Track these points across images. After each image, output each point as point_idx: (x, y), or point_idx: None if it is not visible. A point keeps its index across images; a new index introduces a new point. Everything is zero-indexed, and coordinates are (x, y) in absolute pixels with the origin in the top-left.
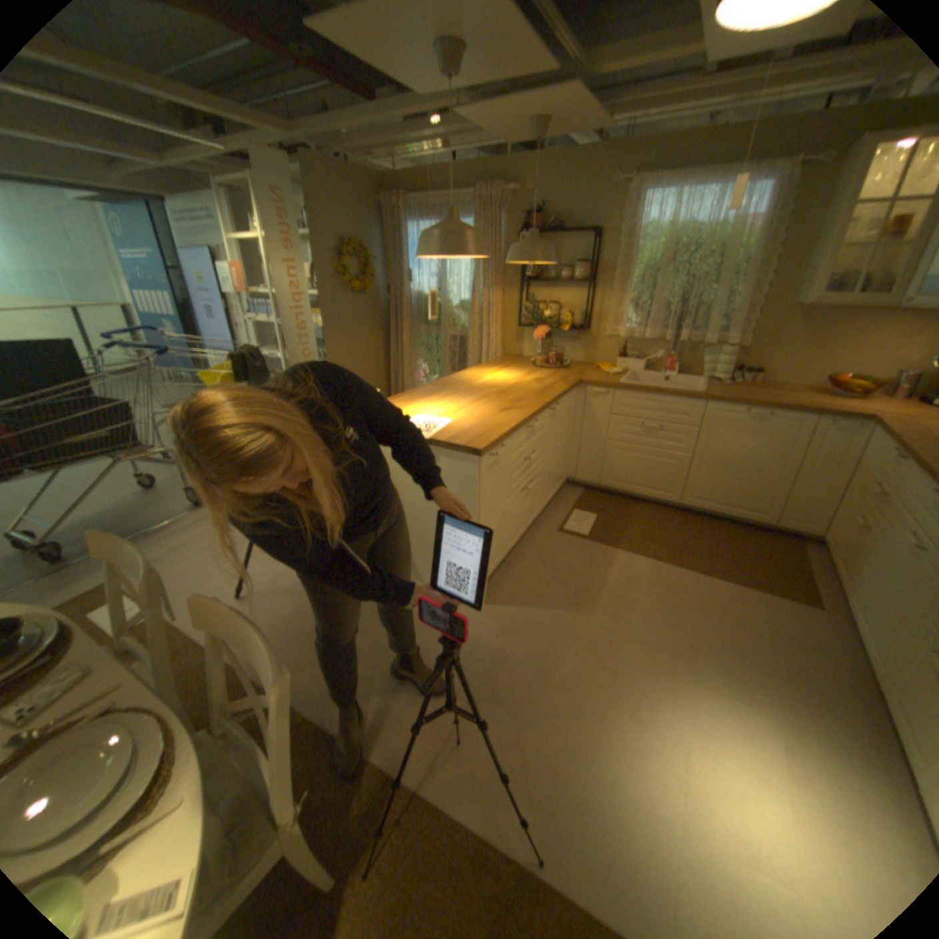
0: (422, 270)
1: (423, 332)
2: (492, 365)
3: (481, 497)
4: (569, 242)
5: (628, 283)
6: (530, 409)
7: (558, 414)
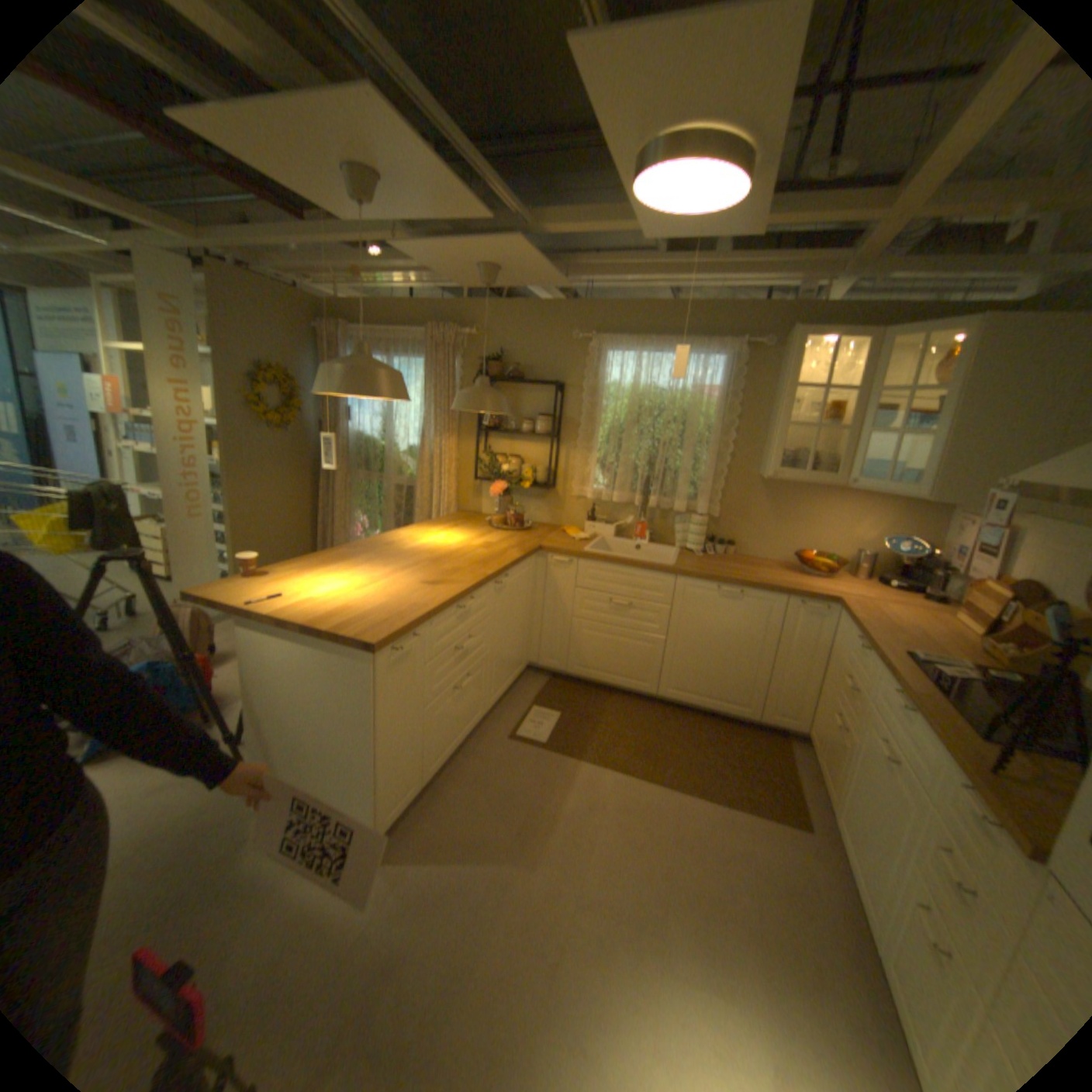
0: (365, 408)
1: (363, 478)
2: (440, 523)
3: (378, 707)
4: (531, 394)
5: (593, 442)
6: (465, 583)
7: (509, 588)
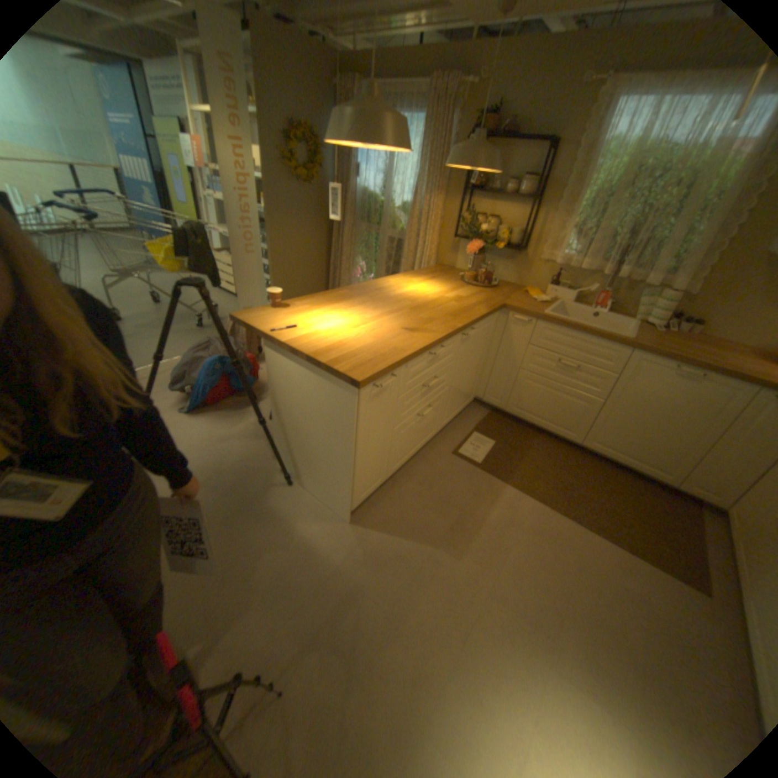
0: (370, 165)
1: (364, 230)
2: (420, 274)
3: (359, 428)
4: (522, 151)
5: (576, 204)
6: (437, 334)
7: (472, 339)
